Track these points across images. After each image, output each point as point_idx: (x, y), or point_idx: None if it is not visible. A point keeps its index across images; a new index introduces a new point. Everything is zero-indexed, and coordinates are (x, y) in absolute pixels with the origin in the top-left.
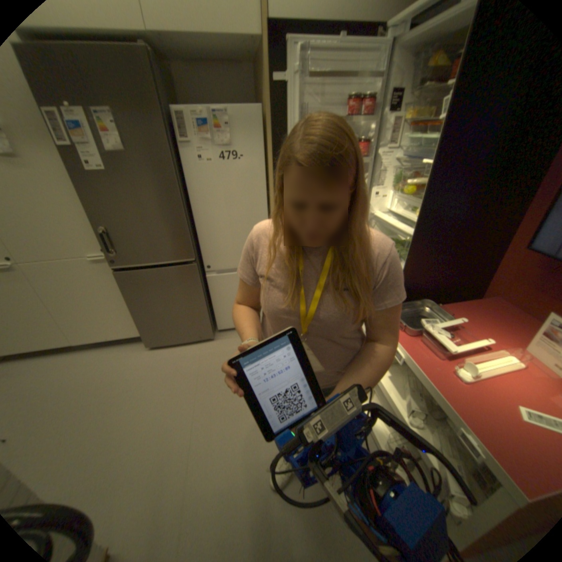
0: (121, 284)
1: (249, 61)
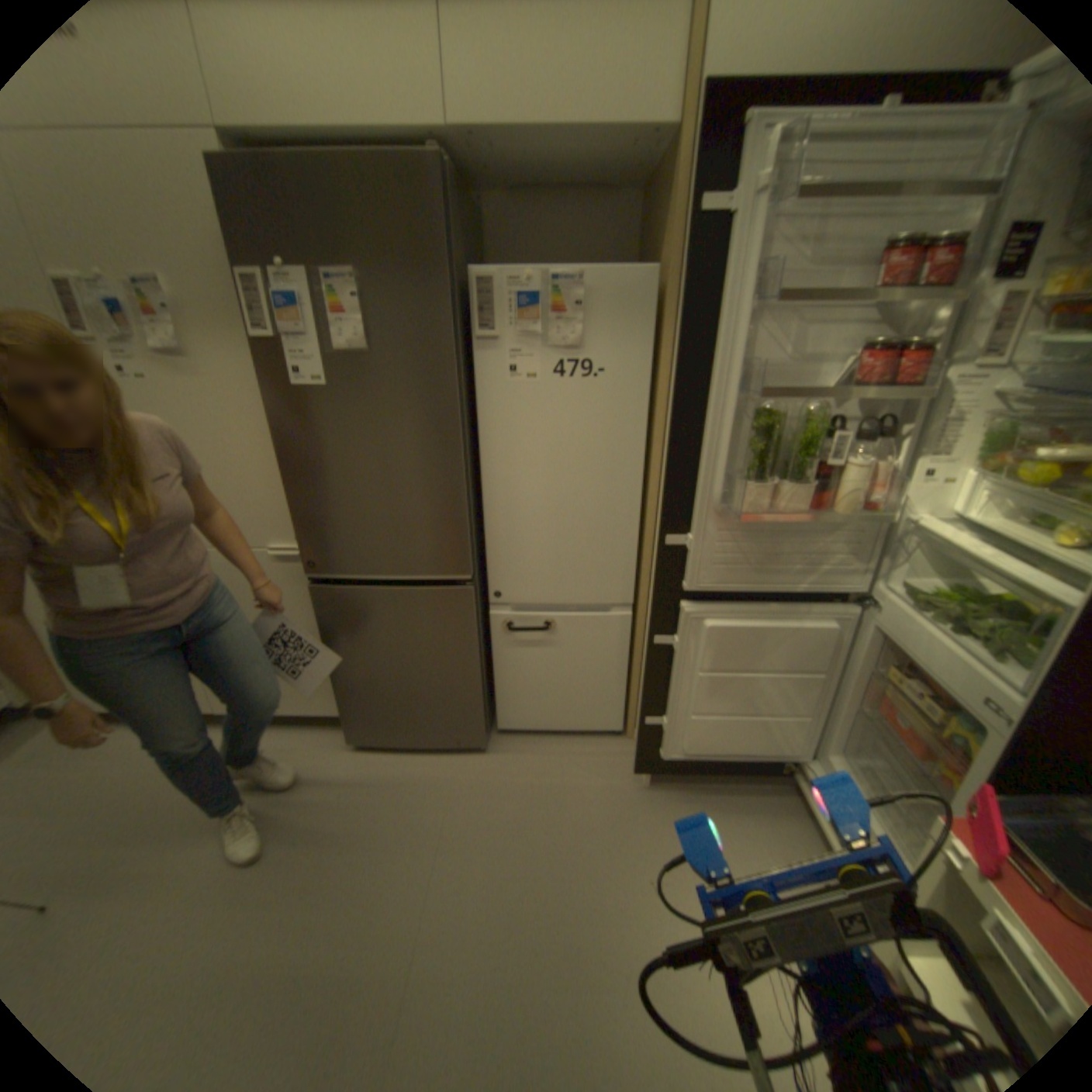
0: (321, 609)
1: (636, 186)
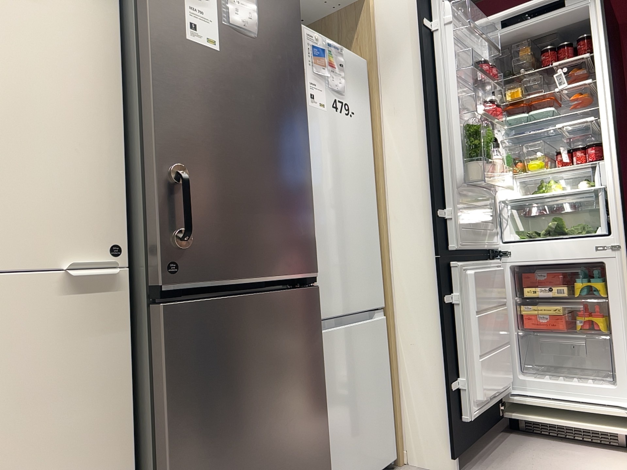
0: (172, 346)
1: None
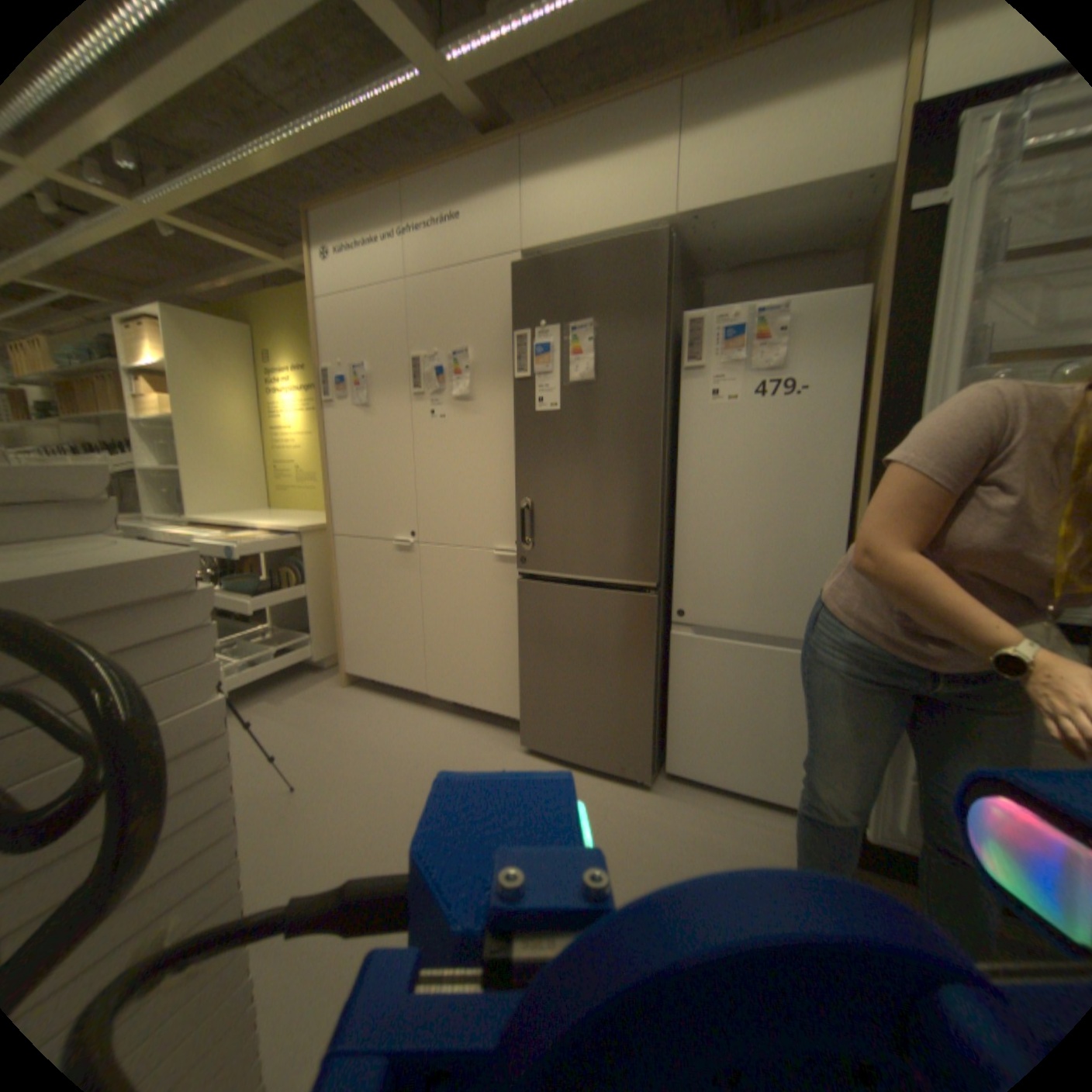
0: (523, 602)
1: (857, 244)
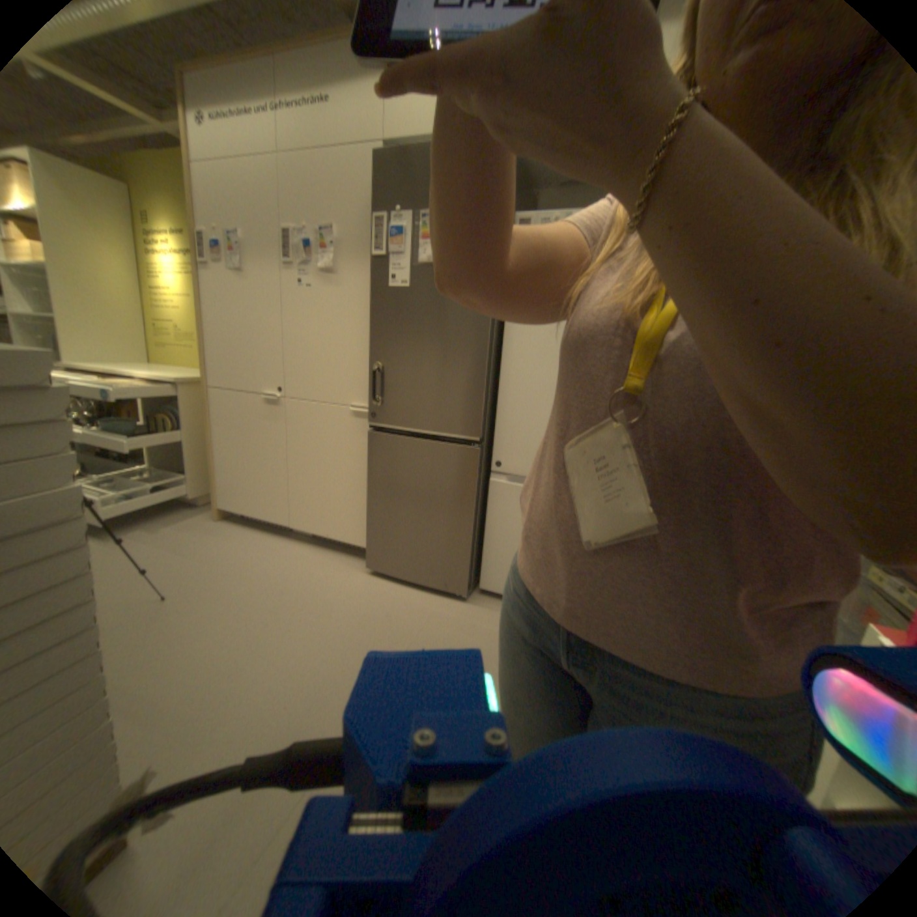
0: (372, 451)
1: None
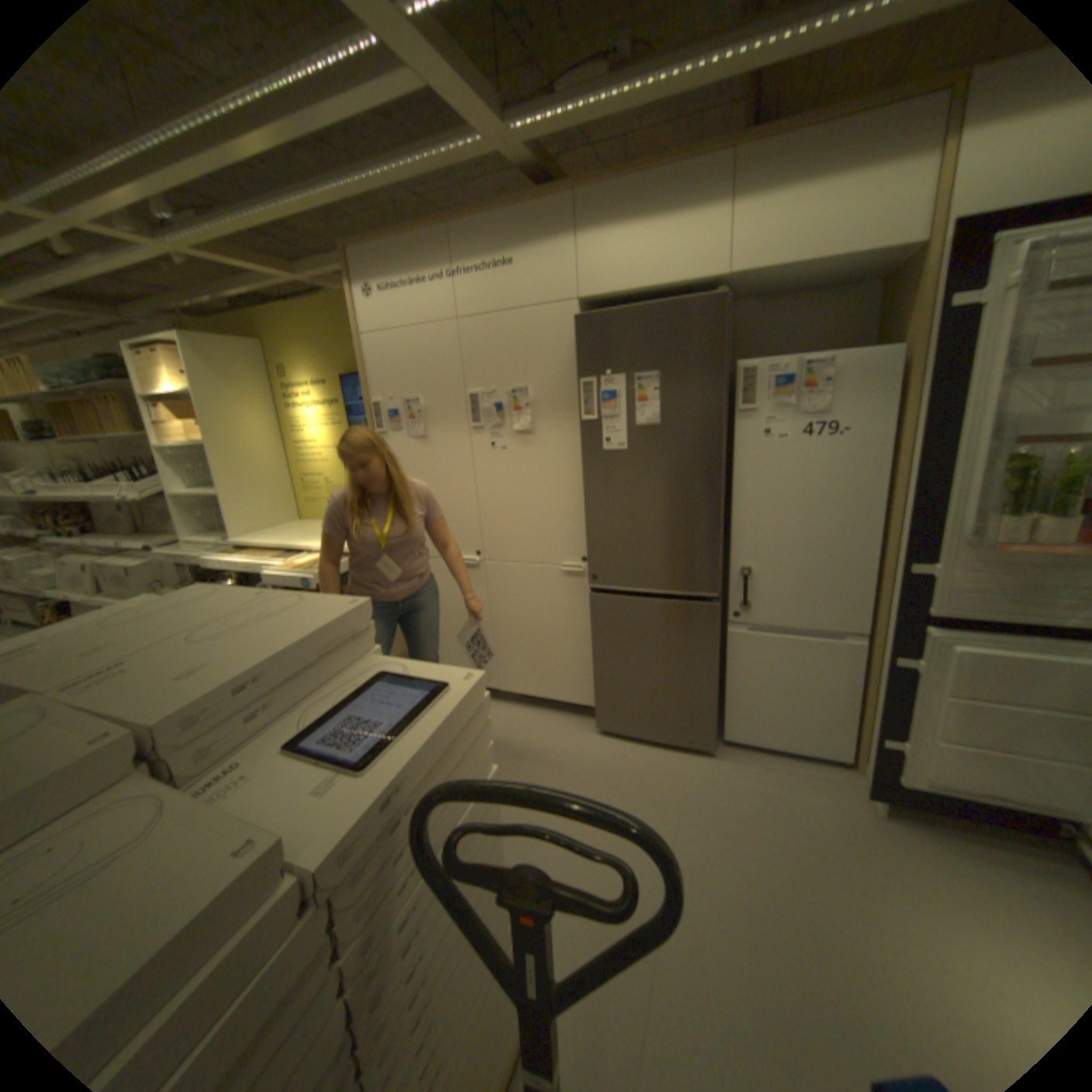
0: (595, 613)
1: (877, 279)
